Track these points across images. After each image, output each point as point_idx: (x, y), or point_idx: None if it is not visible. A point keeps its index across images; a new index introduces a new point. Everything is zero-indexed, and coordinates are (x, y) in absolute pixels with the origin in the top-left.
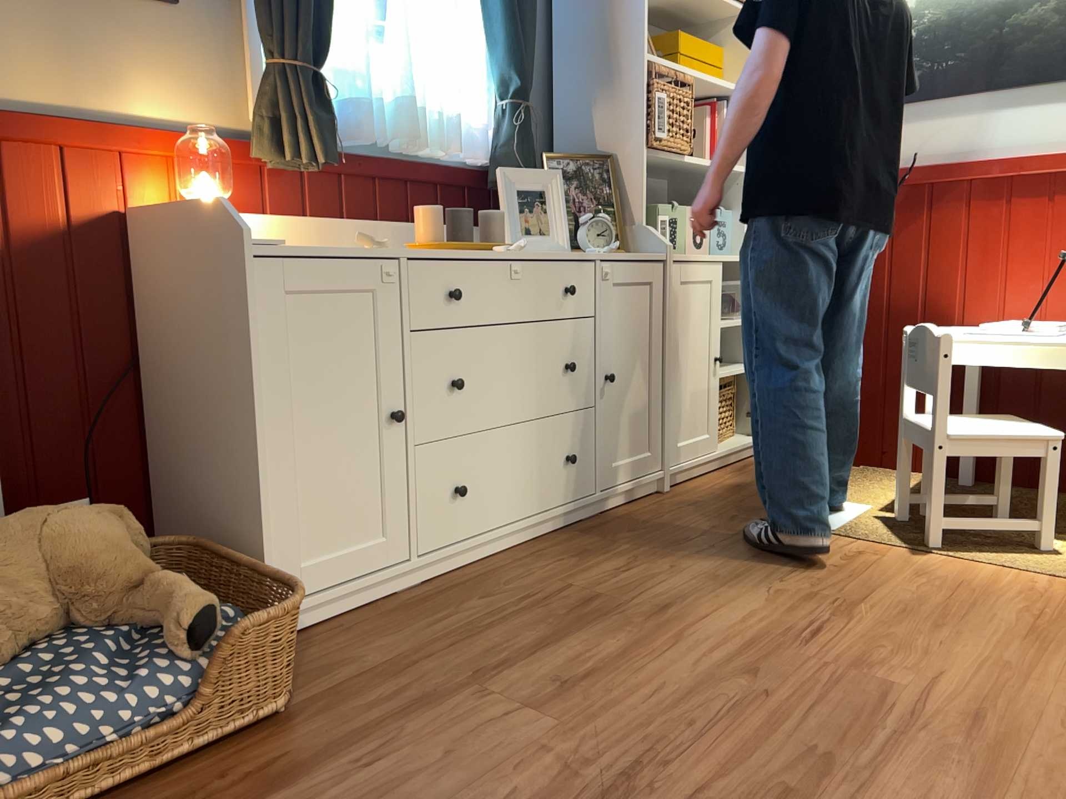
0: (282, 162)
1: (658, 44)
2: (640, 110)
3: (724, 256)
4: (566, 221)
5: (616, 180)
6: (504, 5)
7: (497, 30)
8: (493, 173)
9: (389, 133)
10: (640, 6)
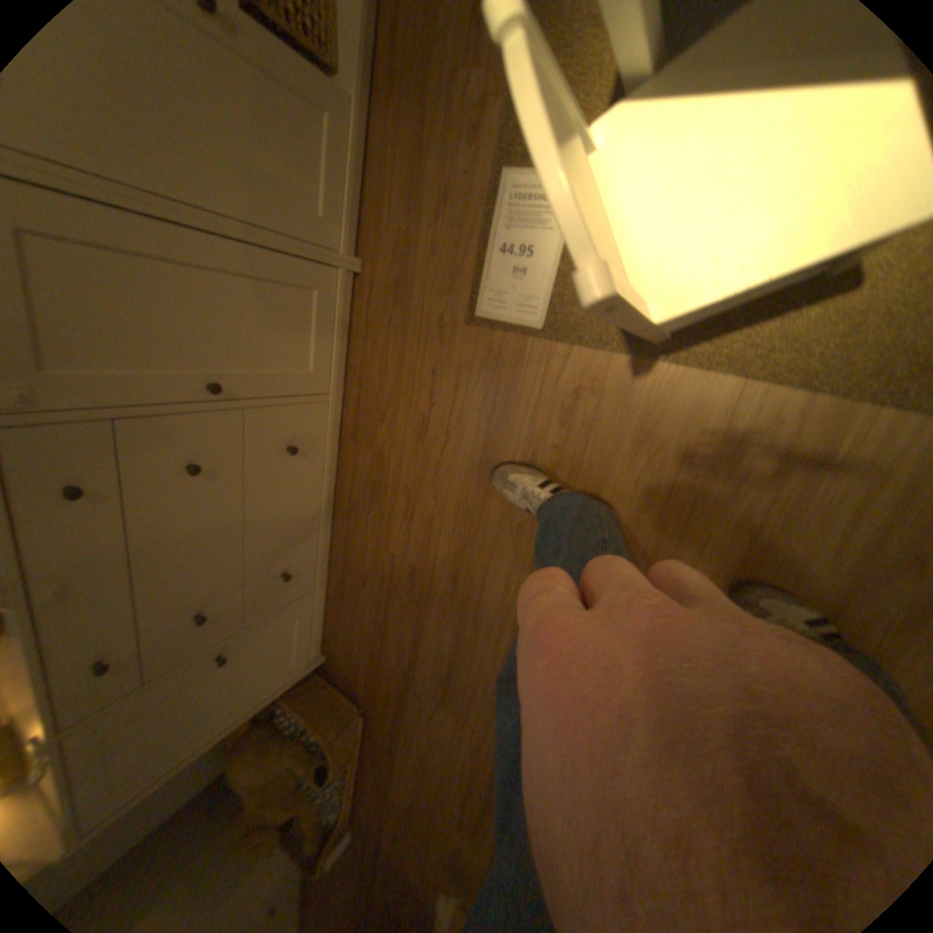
0: None
1: None
2: None
3: None
4: None
5: None
6: None
7: None
8: None
9: None
10: None
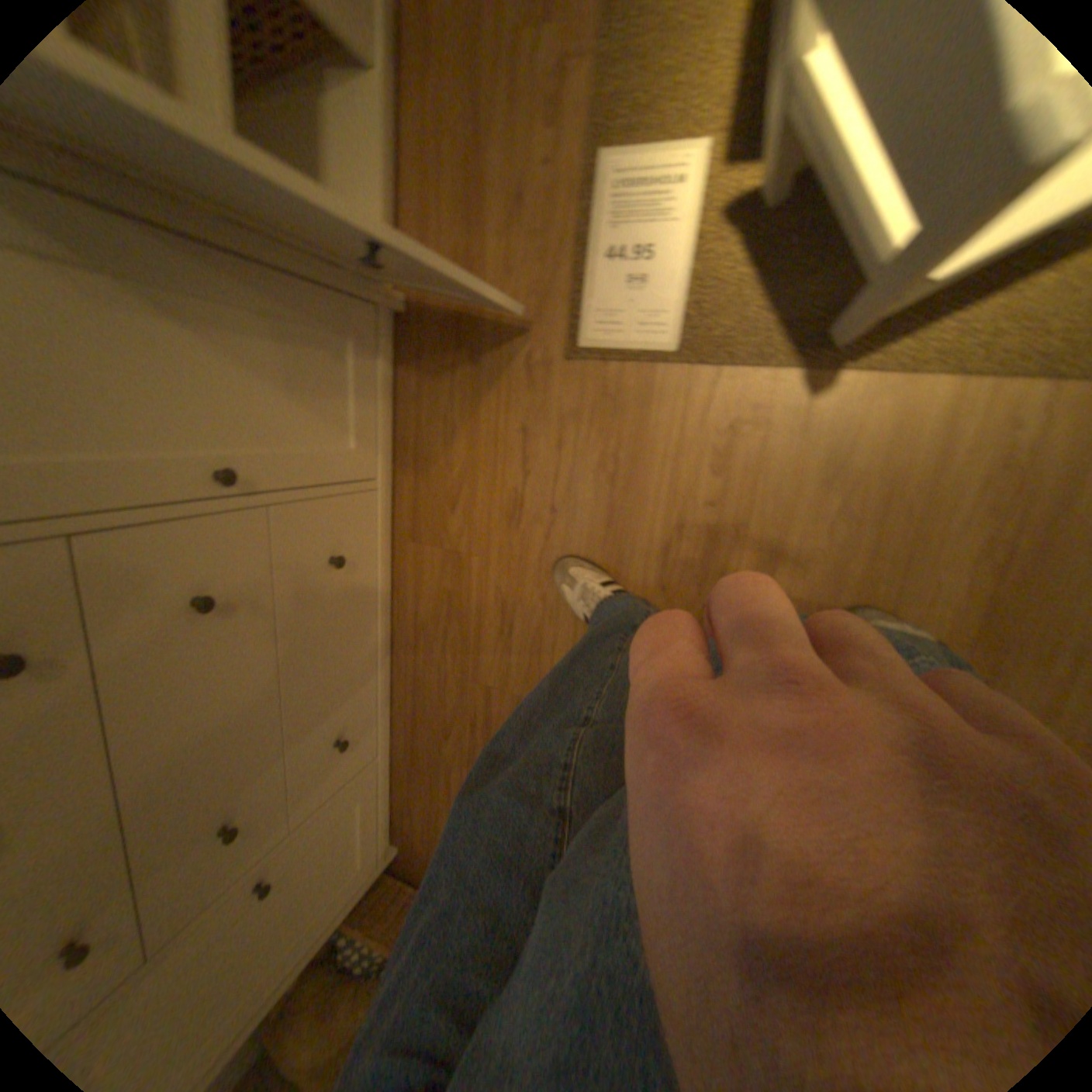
0: None
1: None
2: None
3: None
4: None
5: None
6: None
7: None
8: None
9: None
10: None
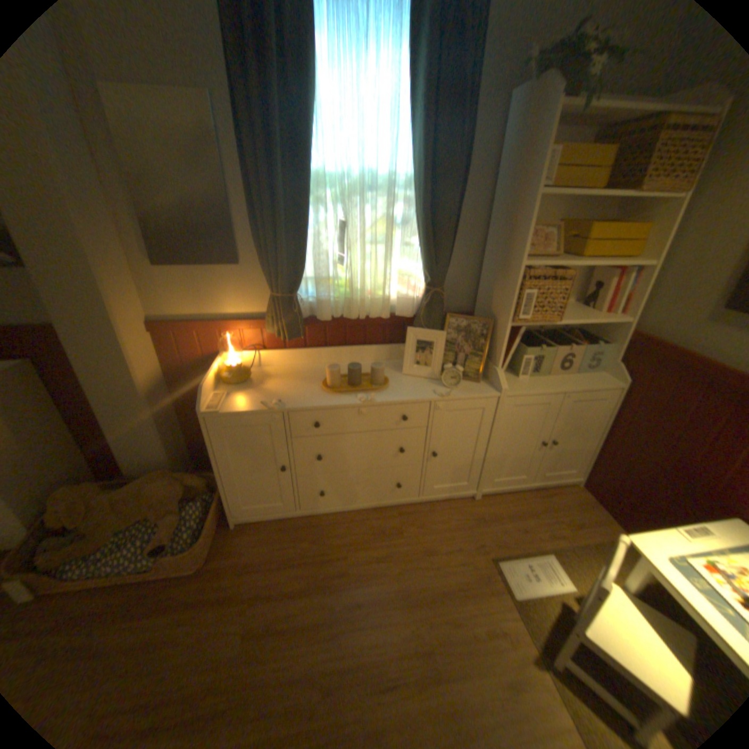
0: (279, 333)
1: (579, 225)
2: (513, 298)
3: (573, 385)
4: (440, 362)
5: (494, 332)
6: (422, 232)
7: (421, 245)
8: (415, 321)
9: (345, 309)
10: (528, 226)
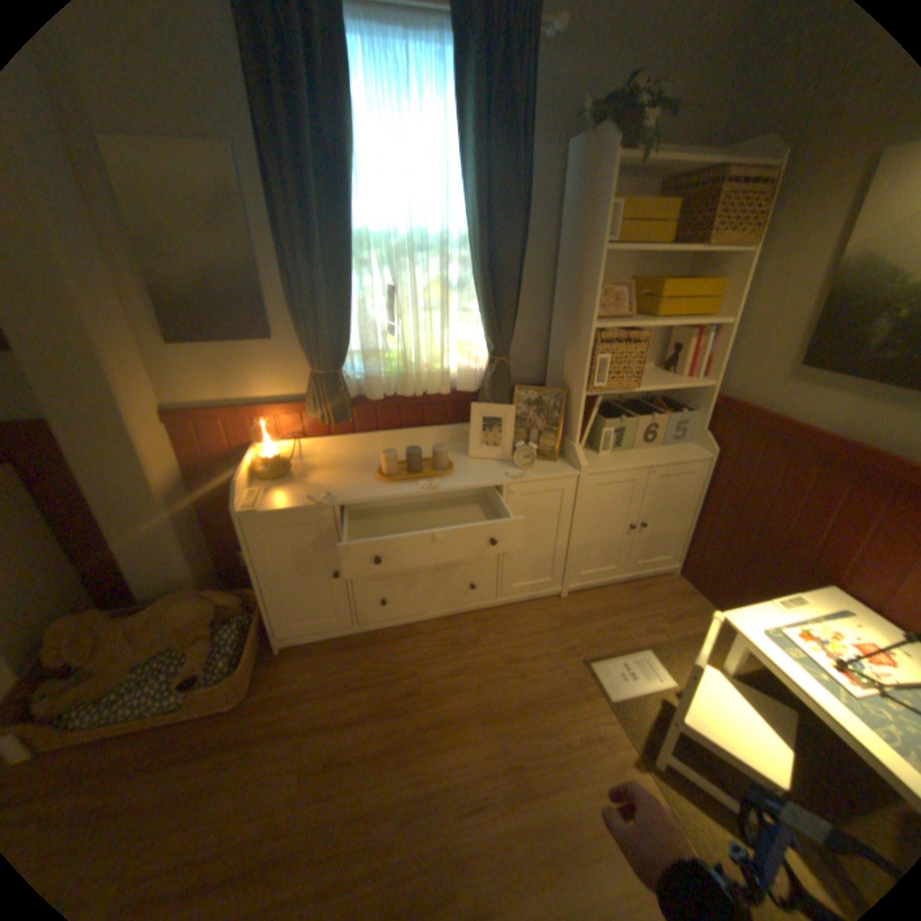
0: (323, 418)
1: (651, 284)
2: (585, 365)
3: (658, 459)
4: (511, 441)
5: (568, 404)
6: (482, 296)
7: (481, 310)
8: (480, 396)
9: (399, 386)
10: (596, 285)
